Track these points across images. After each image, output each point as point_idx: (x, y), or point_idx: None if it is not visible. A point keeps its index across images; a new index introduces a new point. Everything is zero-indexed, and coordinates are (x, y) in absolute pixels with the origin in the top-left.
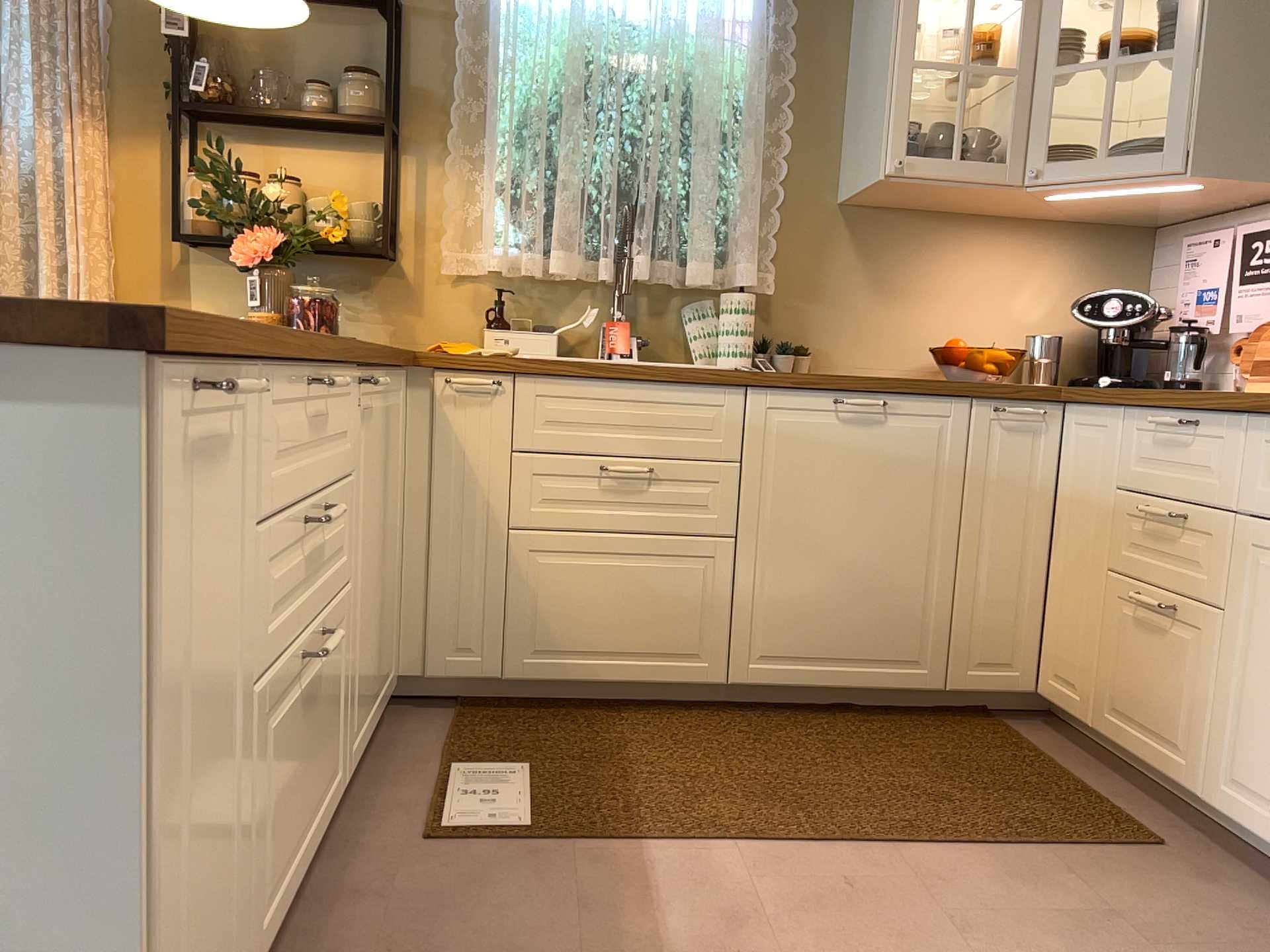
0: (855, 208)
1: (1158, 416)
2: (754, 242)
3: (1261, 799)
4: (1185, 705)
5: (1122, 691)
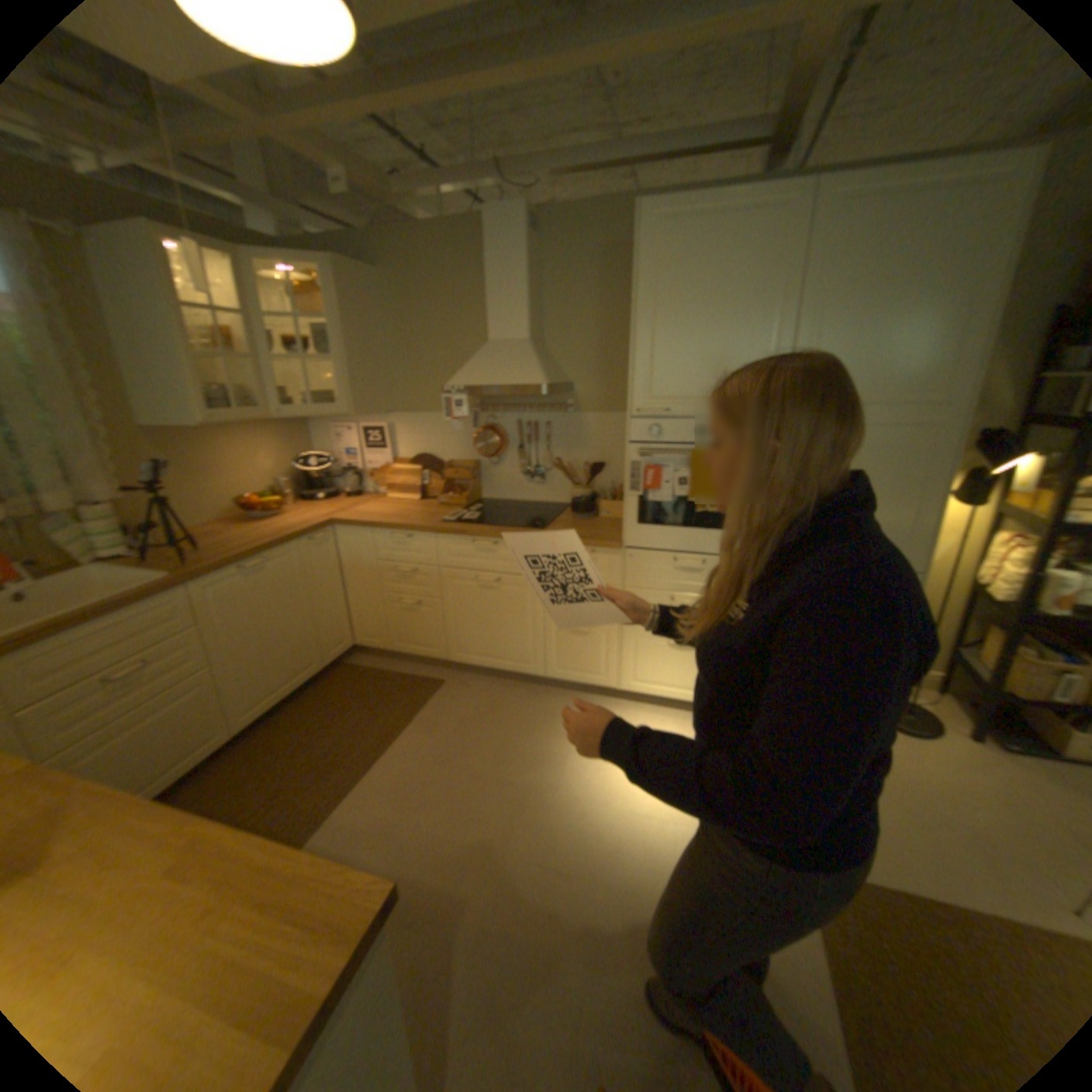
0: (152, 429)
1: (392, 533)
2: (98, 471)
3: (470, 653)
4: (434, 633)
5: (402, 634)
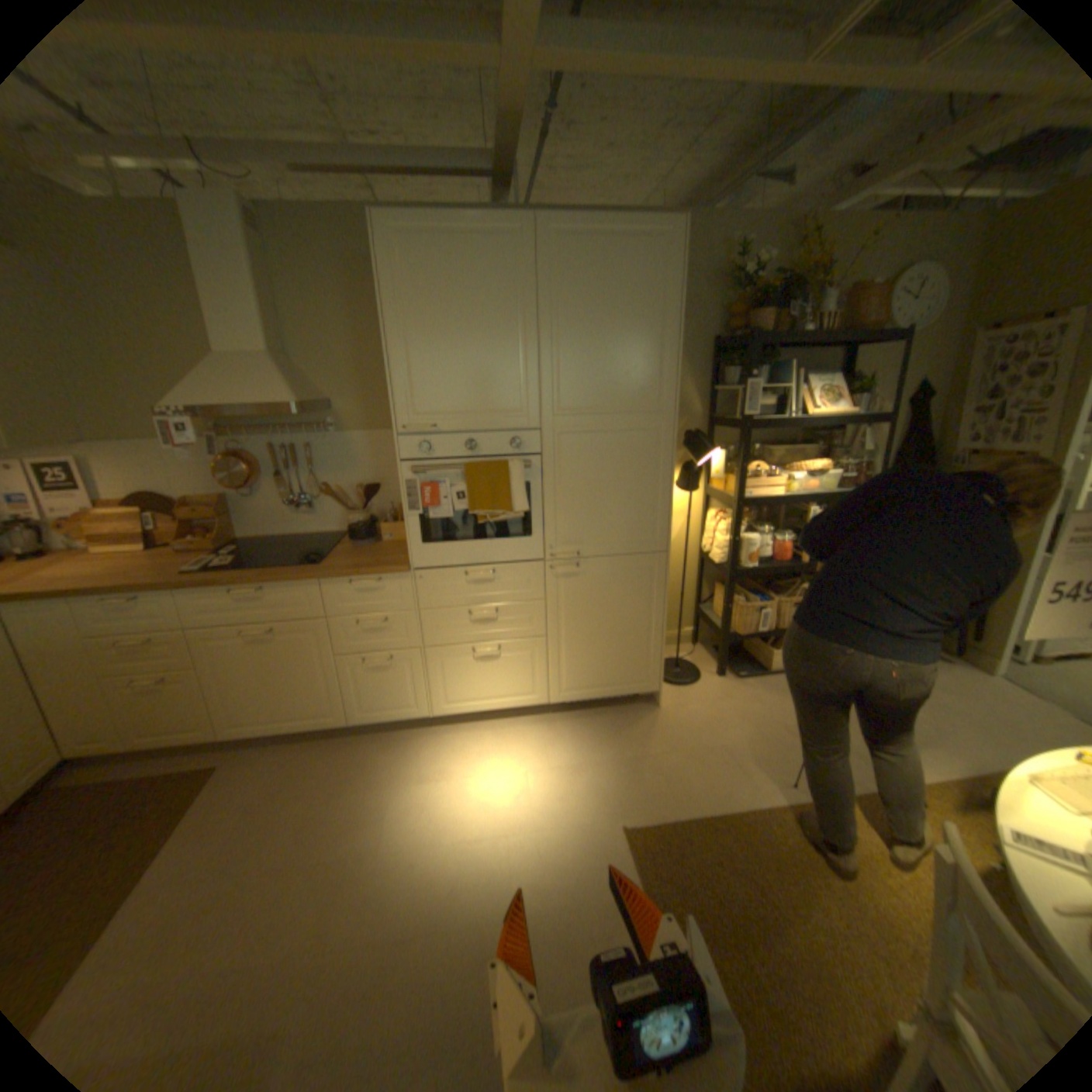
0: None
1: (100, 600)
2: None
3: (245, 725)
4: (187, 713)
5: (139, 727)
